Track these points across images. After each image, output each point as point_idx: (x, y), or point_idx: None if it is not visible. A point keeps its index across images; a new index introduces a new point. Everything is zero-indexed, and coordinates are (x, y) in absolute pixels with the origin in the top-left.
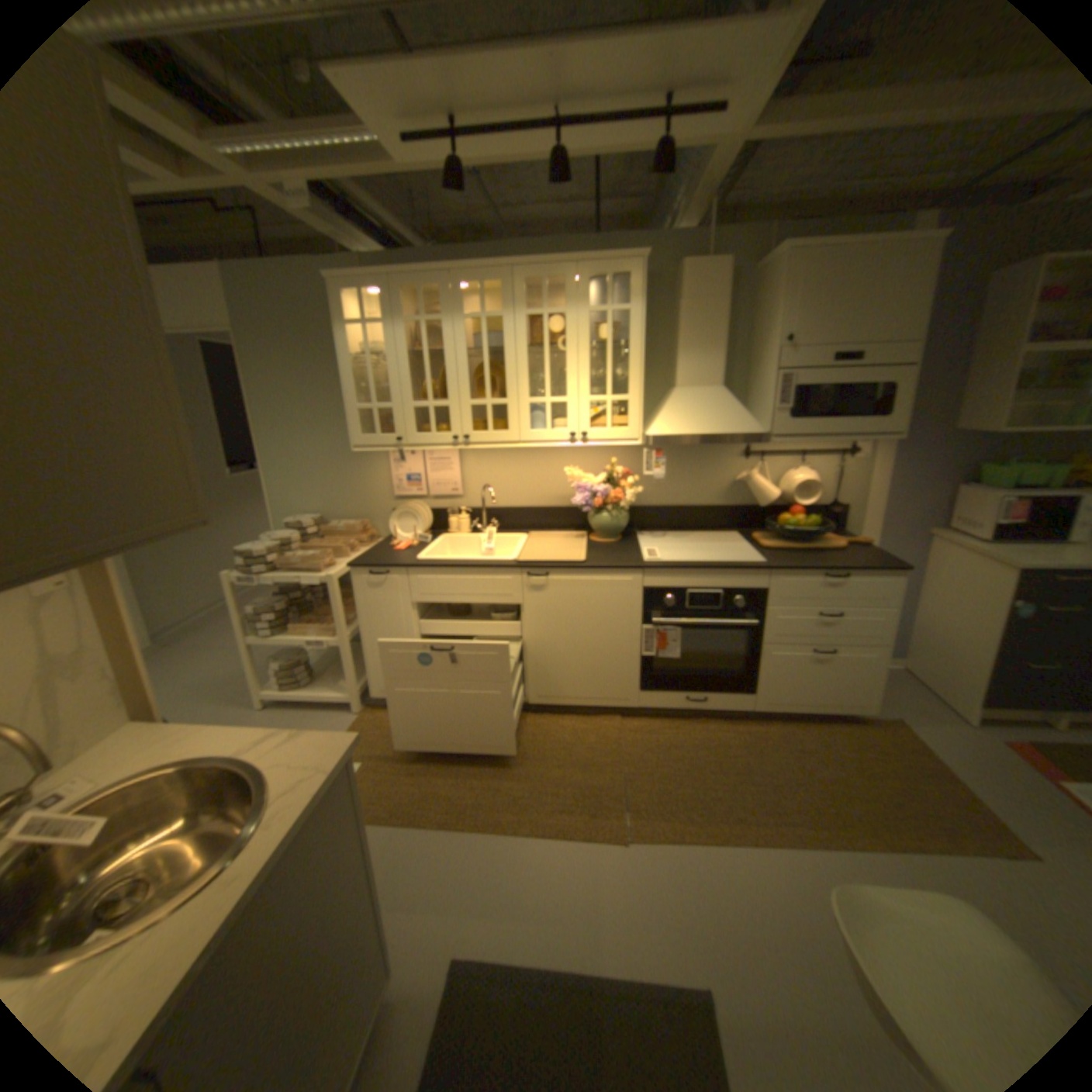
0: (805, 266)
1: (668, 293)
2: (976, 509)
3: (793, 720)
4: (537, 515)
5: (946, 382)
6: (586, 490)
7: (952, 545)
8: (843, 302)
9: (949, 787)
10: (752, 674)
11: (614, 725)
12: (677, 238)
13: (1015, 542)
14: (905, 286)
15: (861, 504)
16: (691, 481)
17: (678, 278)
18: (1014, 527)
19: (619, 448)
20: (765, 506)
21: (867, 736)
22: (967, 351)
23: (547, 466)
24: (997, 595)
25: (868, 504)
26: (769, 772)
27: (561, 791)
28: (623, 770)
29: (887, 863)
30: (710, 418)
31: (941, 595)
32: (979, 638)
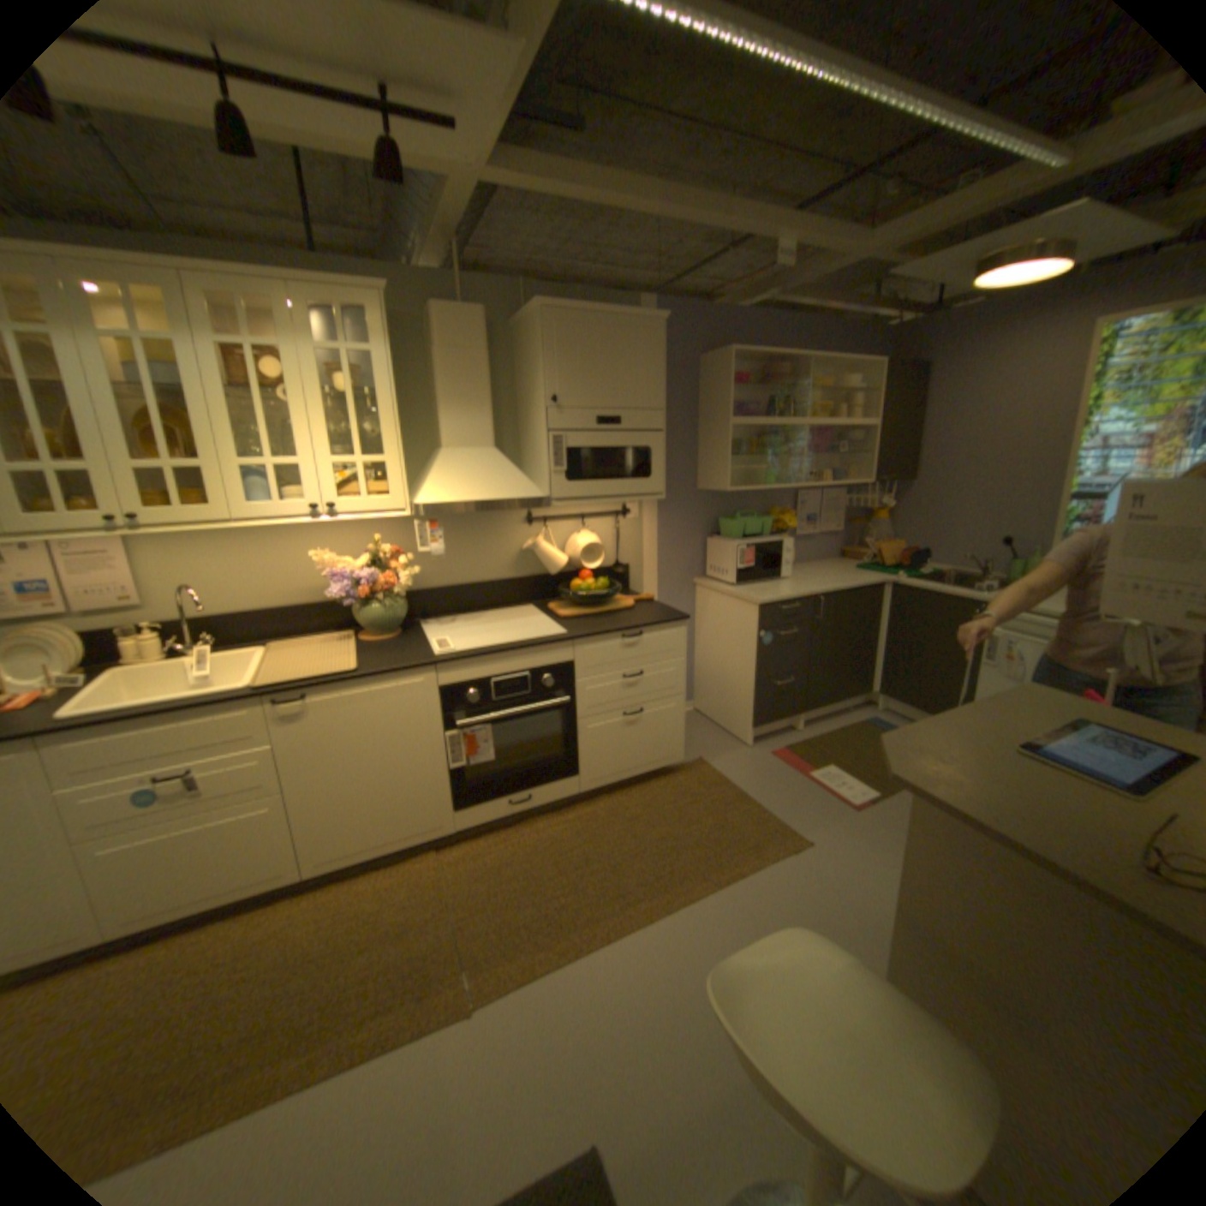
0: (556, 327)
1: (415, 338)
2: (720, 558)
3: (614, 789)
4: (275, 618)
5: (683, 449)
6: (344, 576)
7: (709, 591)
8: (595, 367)
9: (744, 807)
10: (571, 754)
11: (426, 865)
12: (417, 277)
13: (749, 583)
14: (643, 358)
15: (637, 563)
16: (474, 554)
17: (425, 323)
18: (747, 570)
19: (380, 521)
20: (555, 573)
21: (677, 783)
22: (693, 422)
23: (281, 550)
24: (746, 629)
25: (642, 562)
26: (603, 854)
27: (367, 985)
28: (447, 919)
29: (717, 901)
30: (485, 482)
31: (708, 637)
32: (740, 668)
